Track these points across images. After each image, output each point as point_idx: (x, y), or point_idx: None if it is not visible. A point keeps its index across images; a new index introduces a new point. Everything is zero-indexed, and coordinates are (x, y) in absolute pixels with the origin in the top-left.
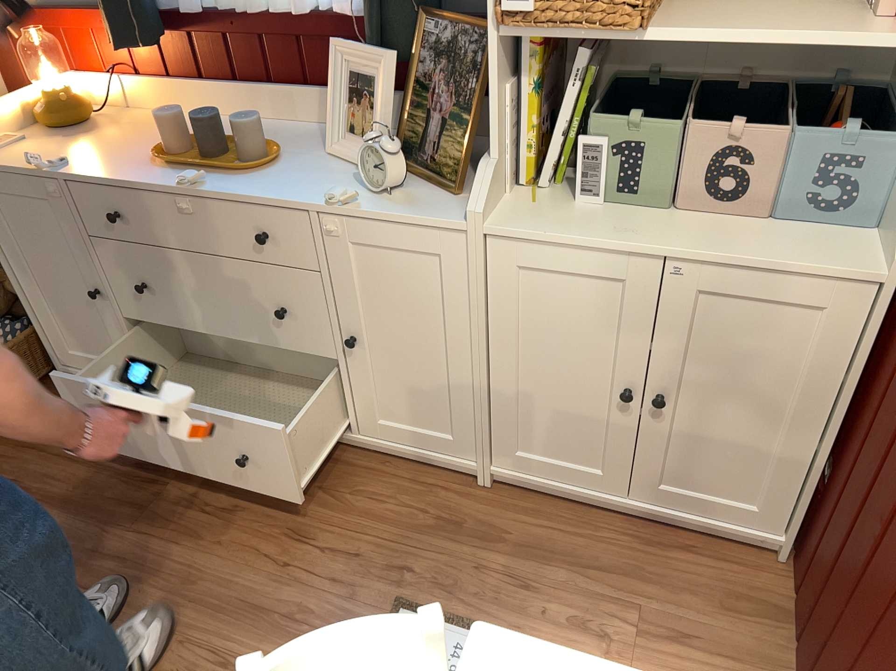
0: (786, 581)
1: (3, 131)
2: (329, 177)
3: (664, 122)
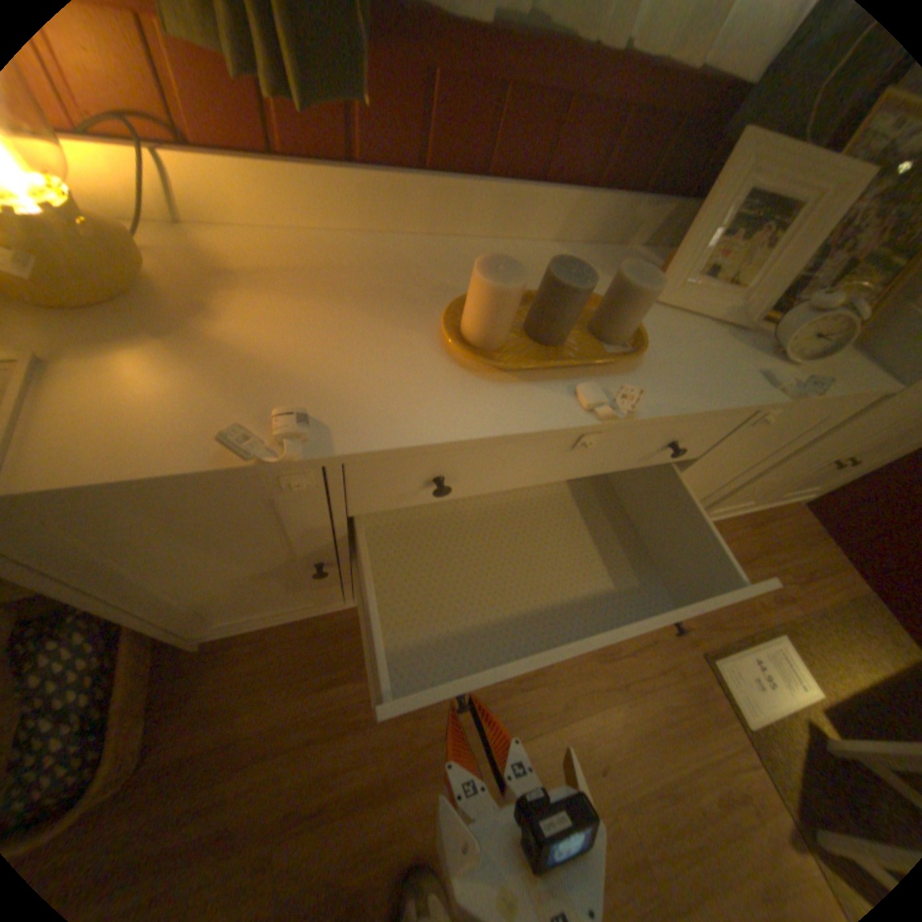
0: (815, 518)
1: None
2: (709, 343)
3: None
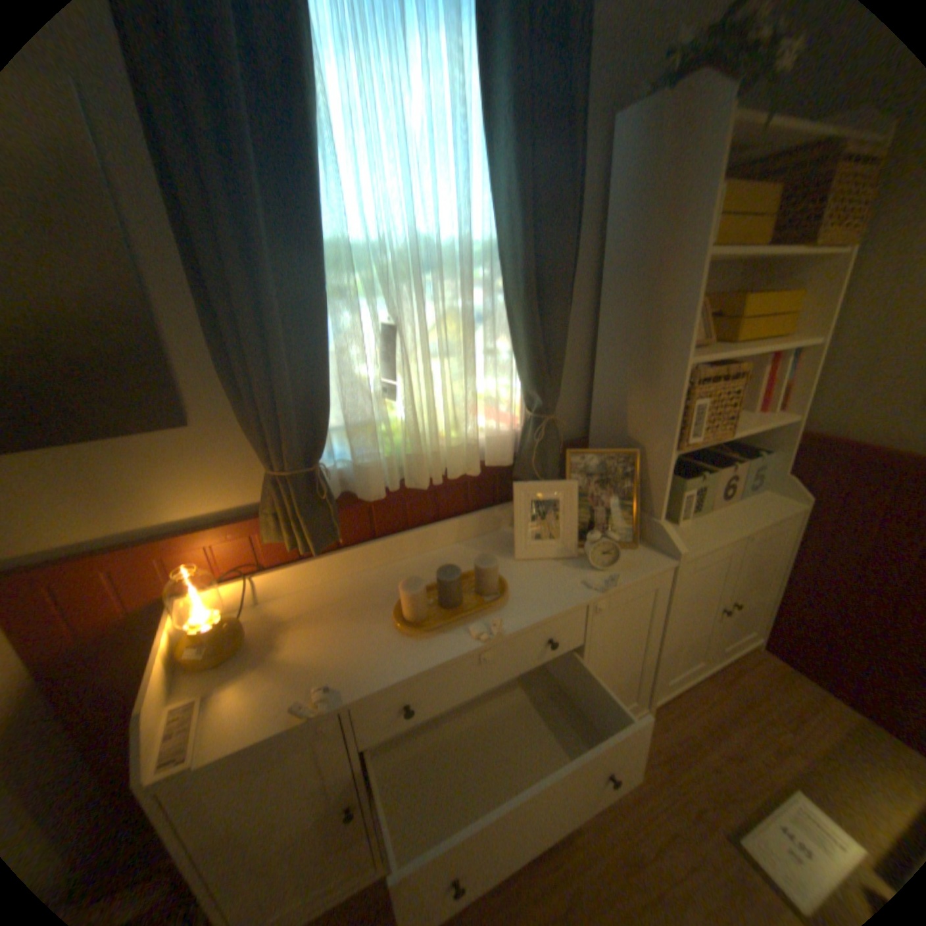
0: (779, 660)
1: (152, 710)
2: (550, 574)
3: (710, 472)
